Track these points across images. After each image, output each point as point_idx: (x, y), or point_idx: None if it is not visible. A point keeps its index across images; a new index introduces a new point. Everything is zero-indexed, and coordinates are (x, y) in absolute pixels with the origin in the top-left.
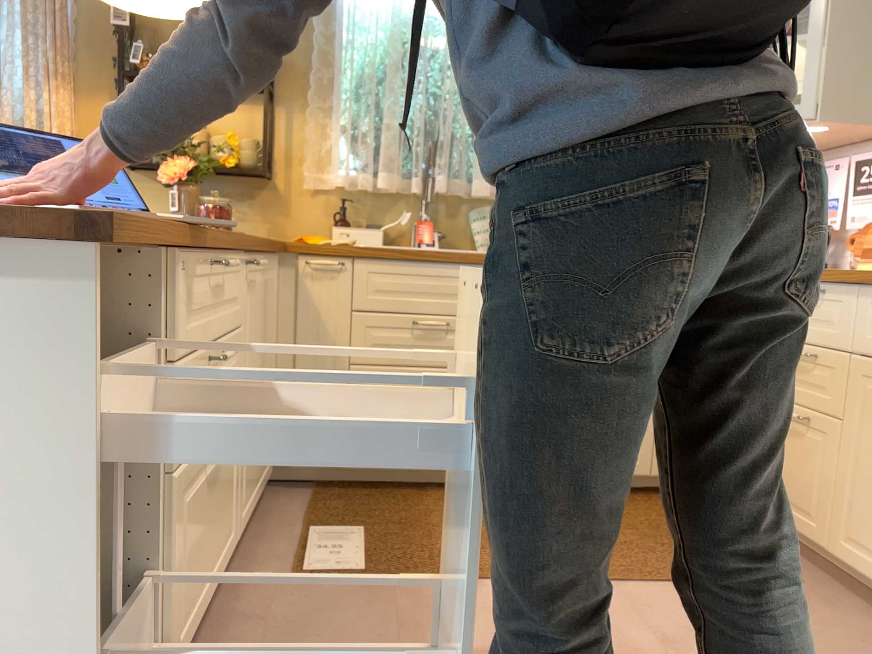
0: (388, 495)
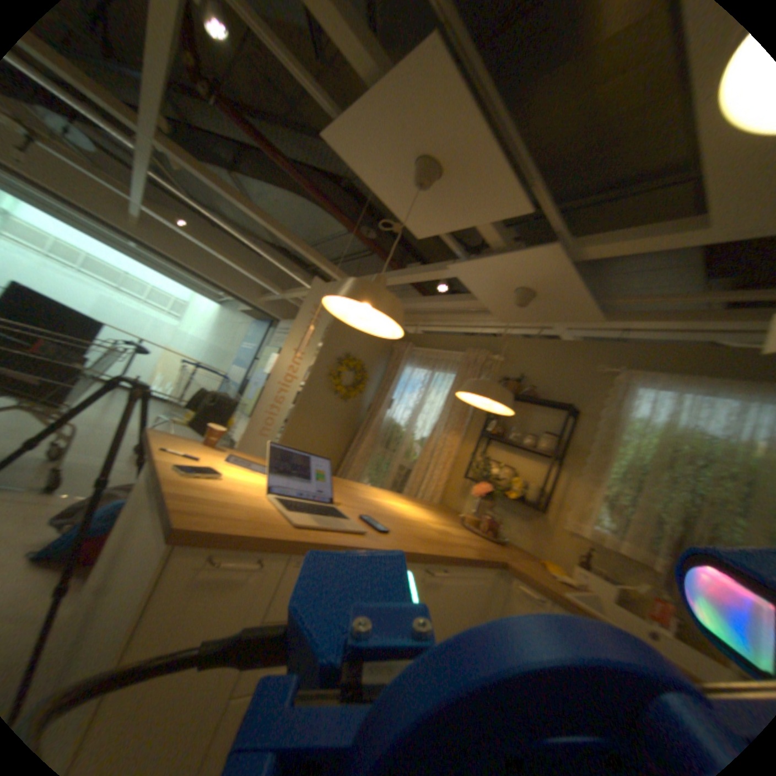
0: None
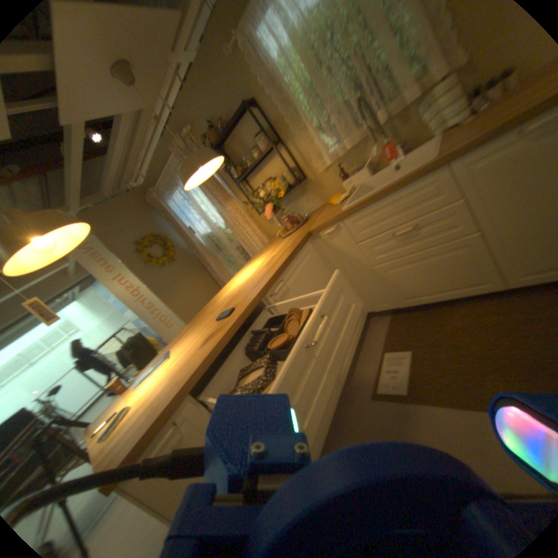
0: (430, 316)
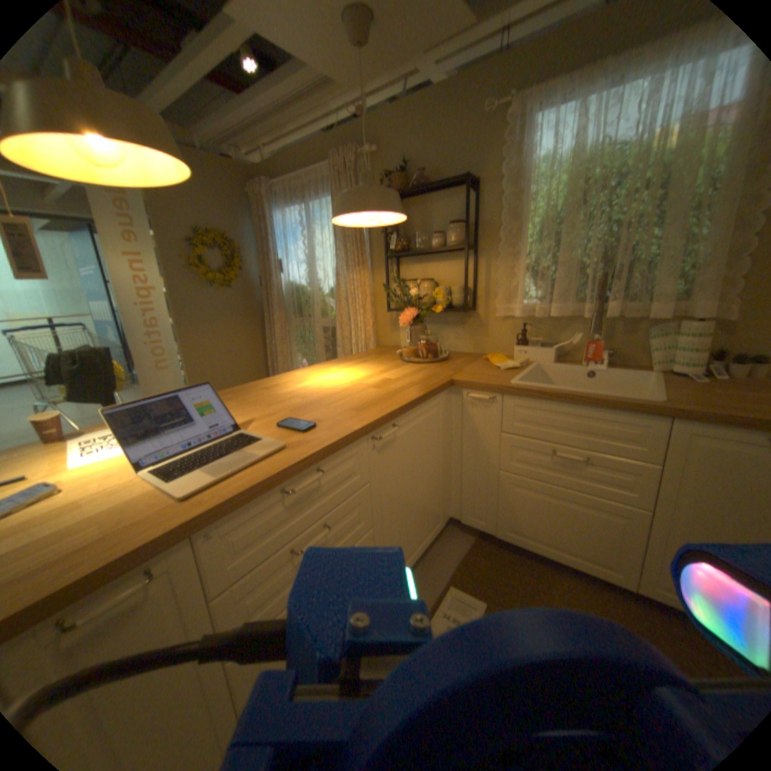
0: (528, 570)
